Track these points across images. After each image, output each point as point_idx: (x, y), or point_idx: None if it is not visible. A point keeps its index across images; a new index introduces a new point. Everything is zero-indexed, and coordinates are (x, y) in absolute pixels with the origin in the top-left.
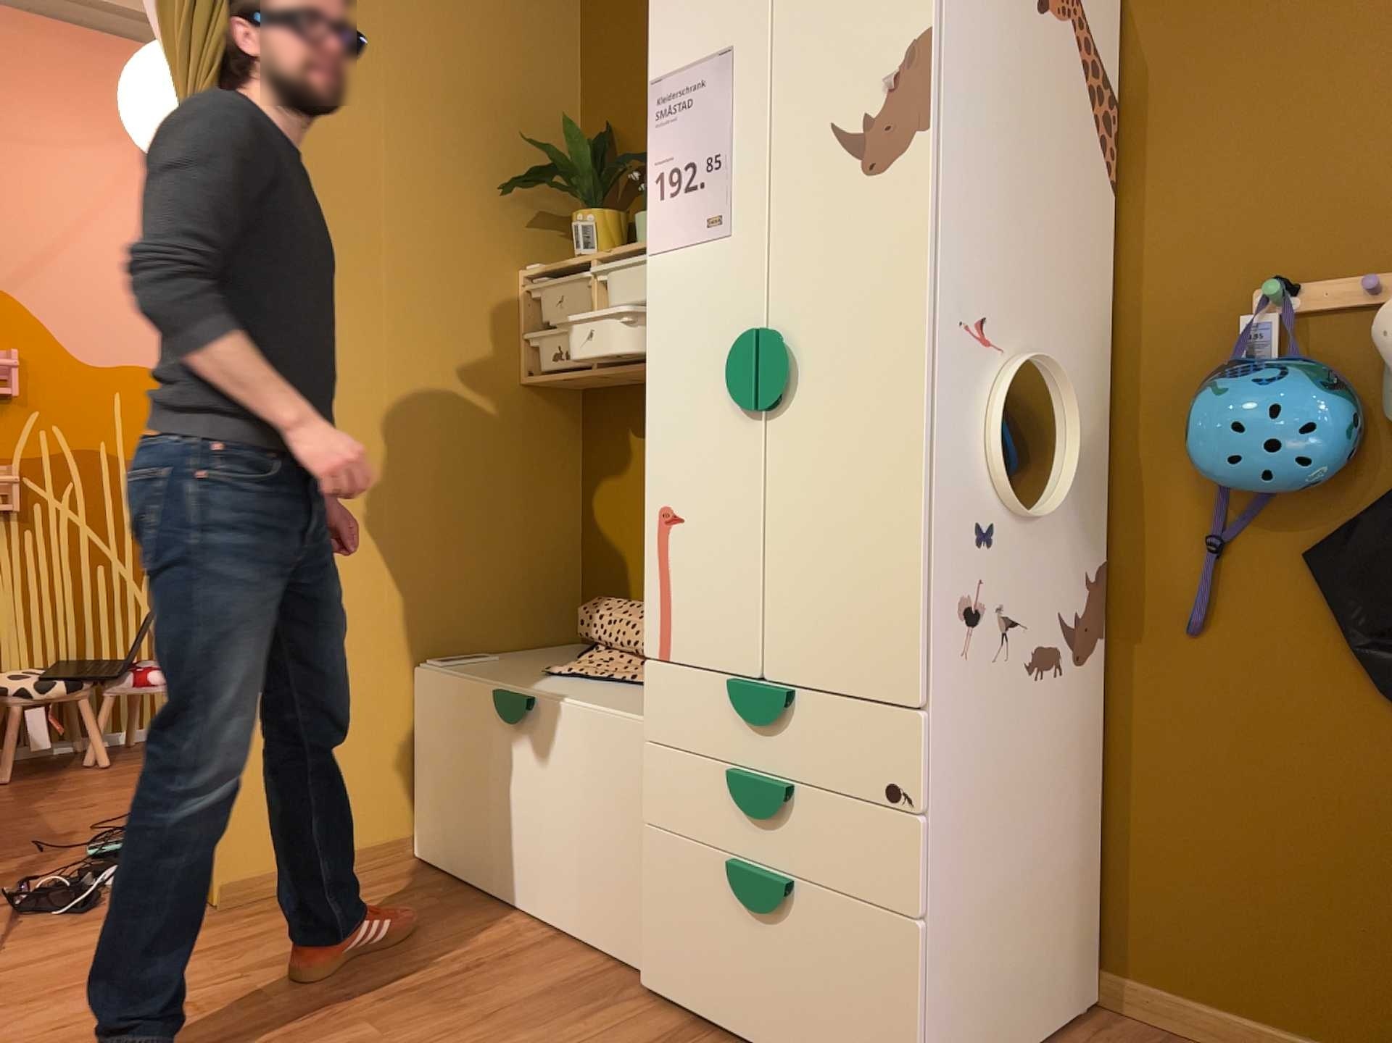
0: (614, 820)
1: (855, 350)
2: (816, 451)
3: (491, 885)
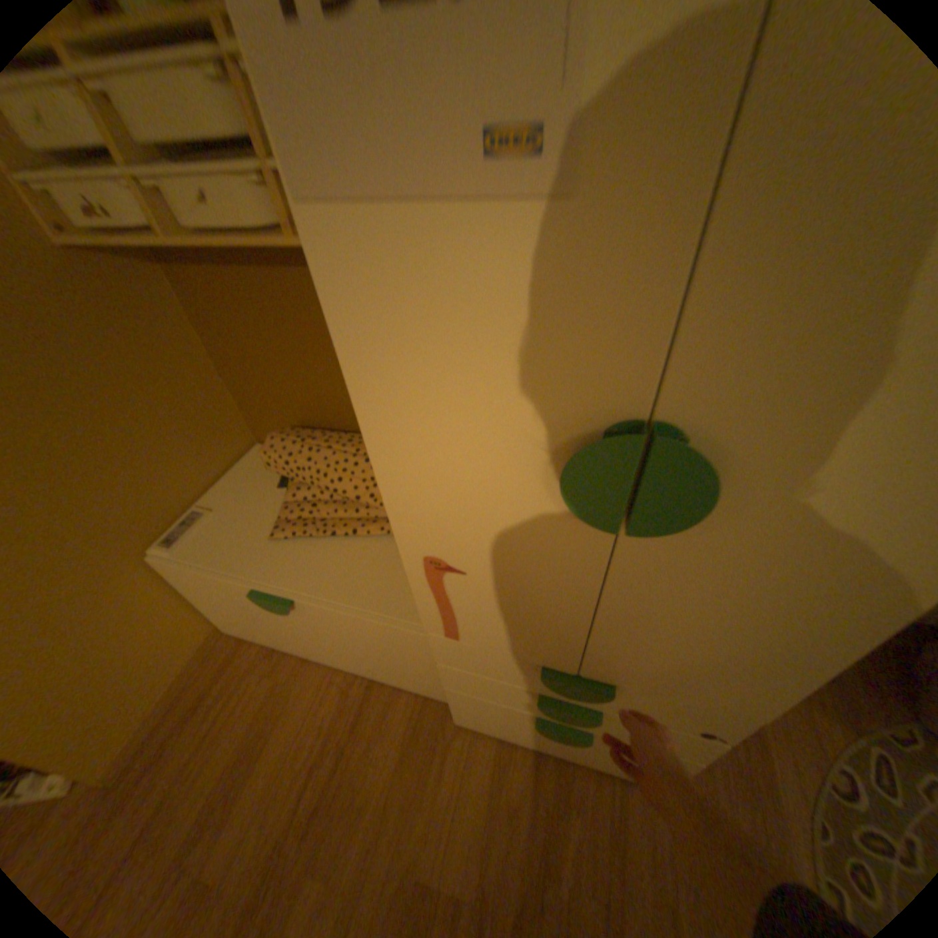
0: (403, 659)
1: (859, 490)
2: (707, 572)
3: (302, 655)
